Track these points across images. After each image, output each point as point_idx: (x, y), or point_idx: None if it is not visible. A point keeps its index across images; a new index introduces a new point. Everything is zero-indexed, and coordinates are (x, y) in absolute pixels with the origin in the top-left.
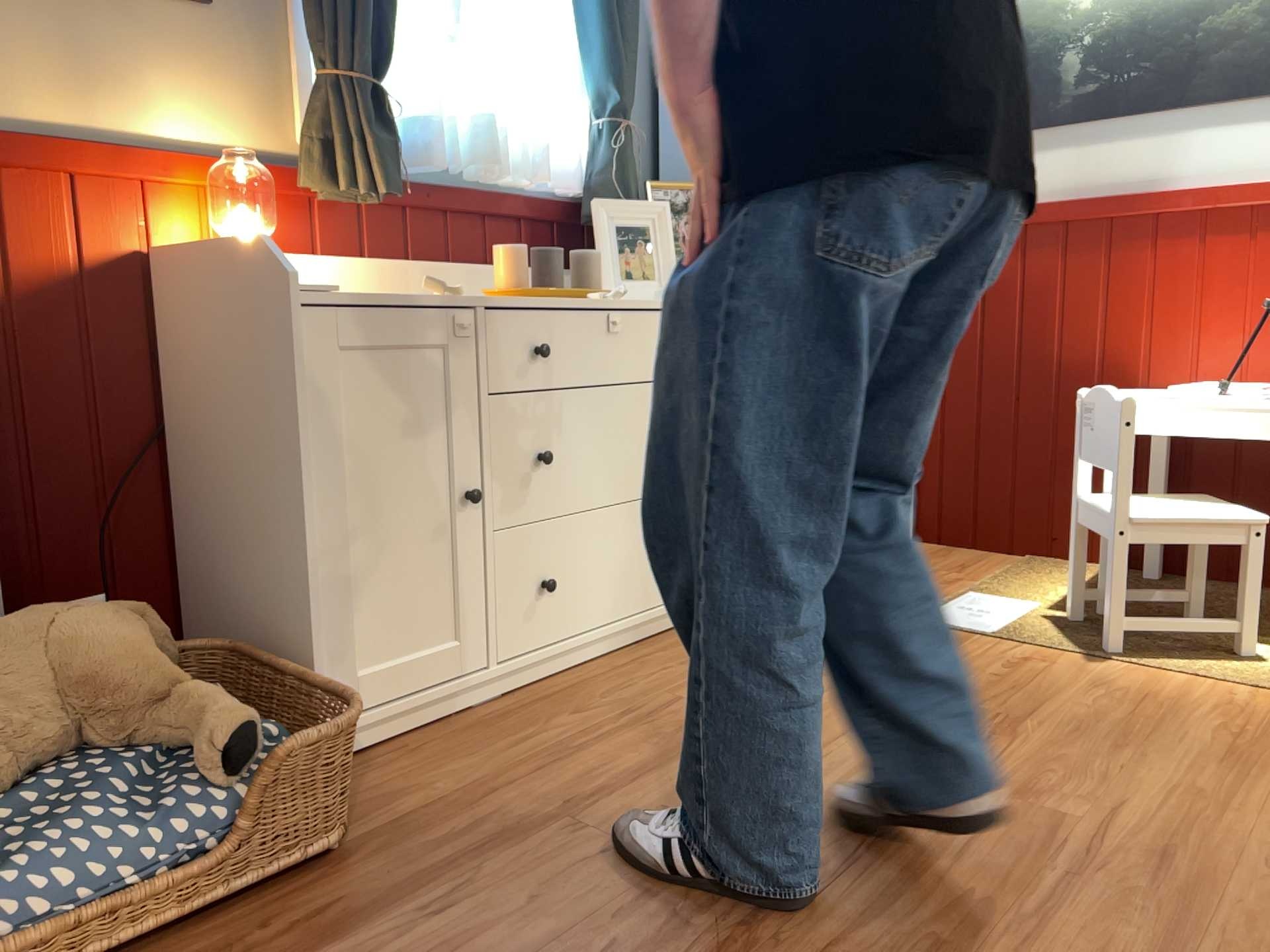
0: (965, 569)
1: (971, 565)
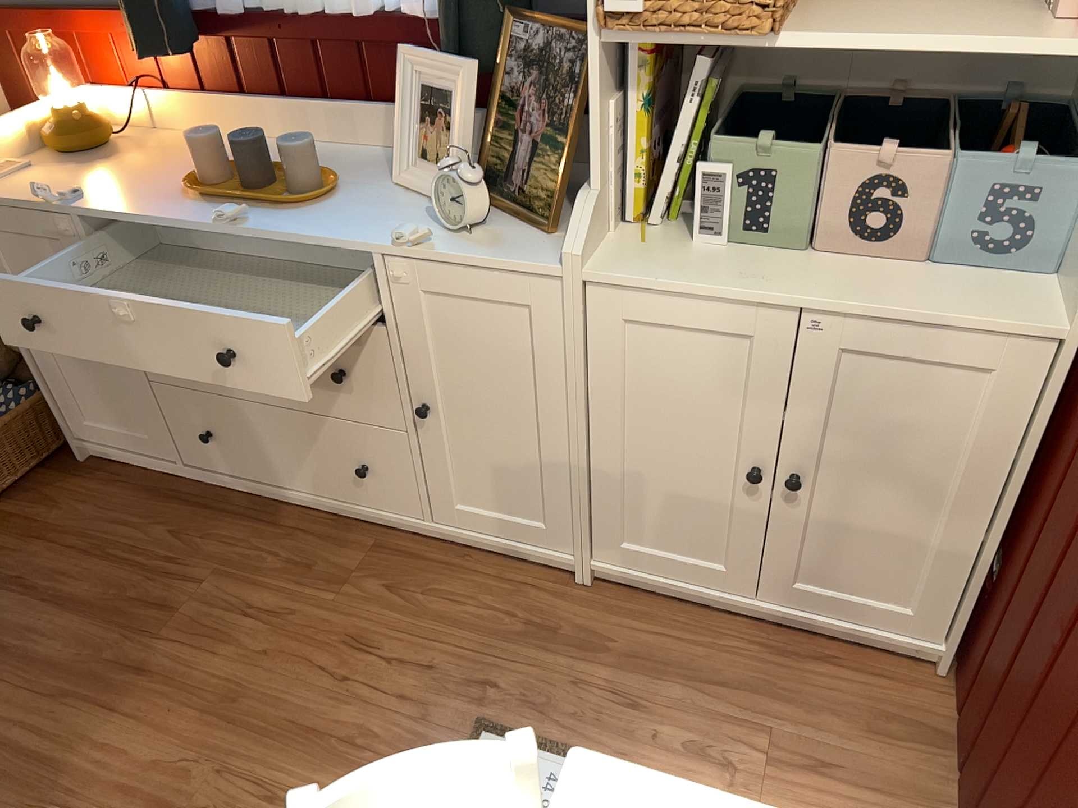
0: (798, 764)
1: (828, 772)
